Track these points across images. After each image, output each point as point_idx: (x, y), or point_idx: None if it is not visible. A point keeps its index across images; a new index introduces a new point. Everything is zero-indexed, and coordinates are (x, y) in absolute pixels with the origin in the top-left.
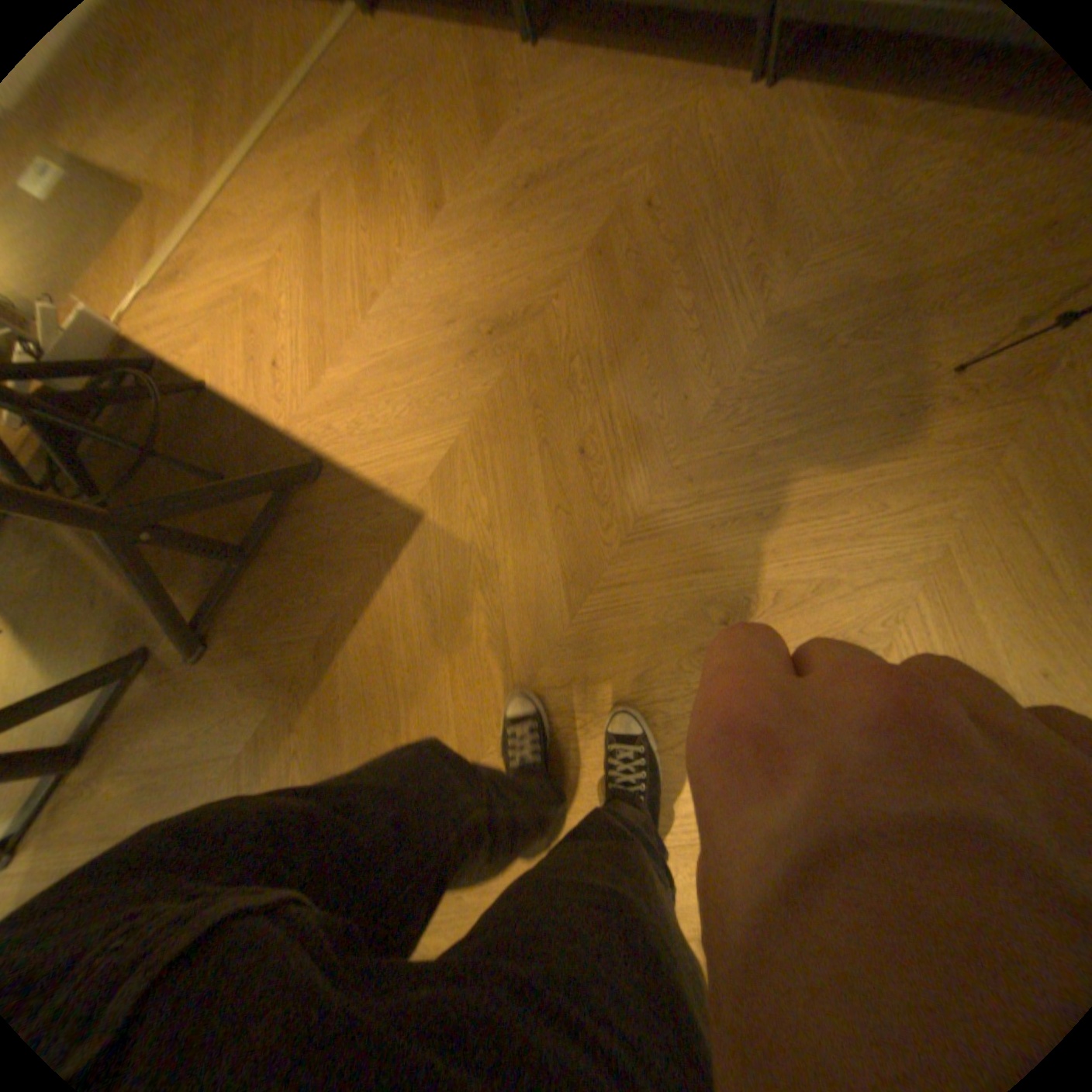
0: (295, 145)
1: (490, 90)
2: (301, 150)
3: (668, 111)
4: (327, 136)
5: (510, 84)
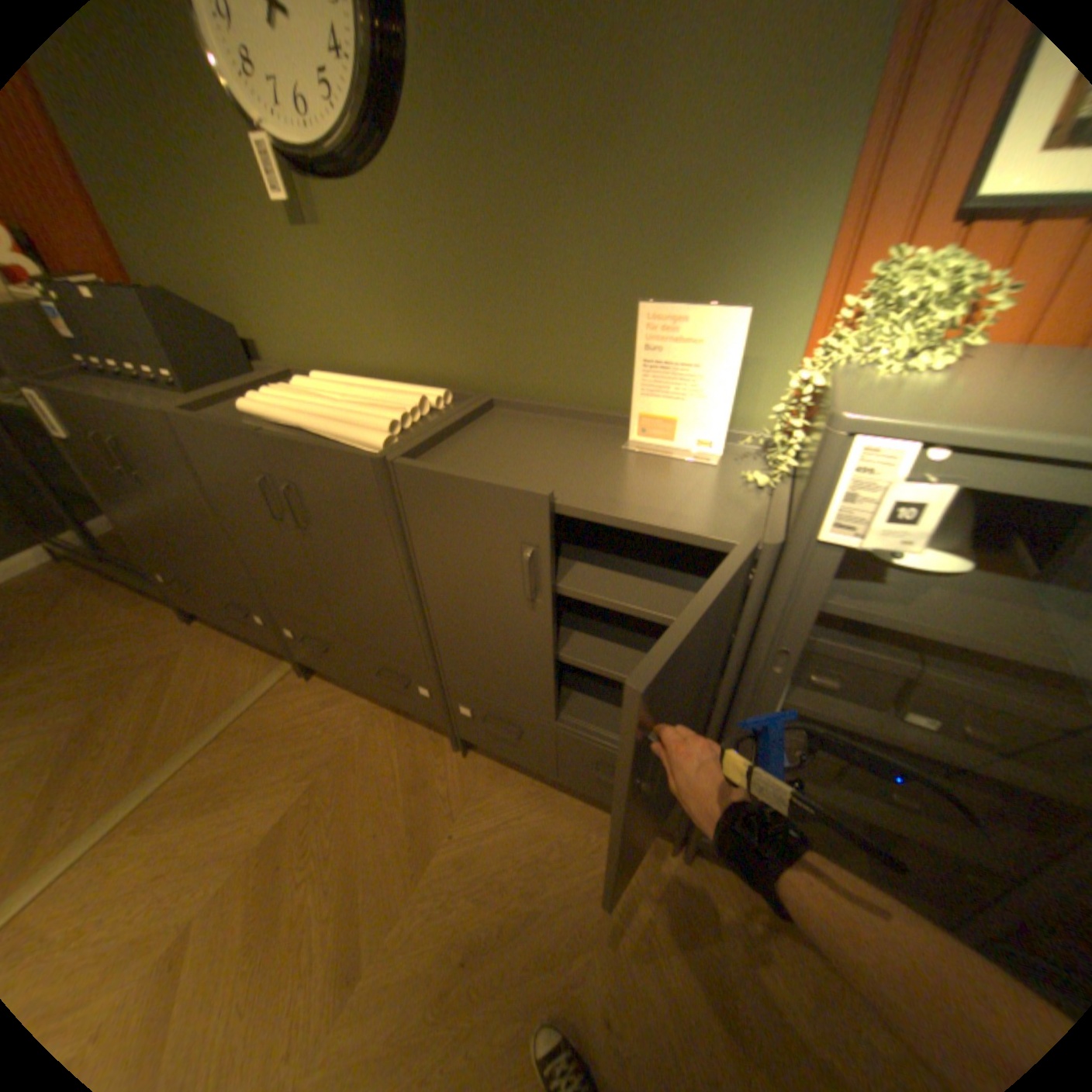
0: (178, 828)
1: (418, 799)
2: (184, 838)
3: (599, 873)
4: (223, 822)
5: (439, 797)
